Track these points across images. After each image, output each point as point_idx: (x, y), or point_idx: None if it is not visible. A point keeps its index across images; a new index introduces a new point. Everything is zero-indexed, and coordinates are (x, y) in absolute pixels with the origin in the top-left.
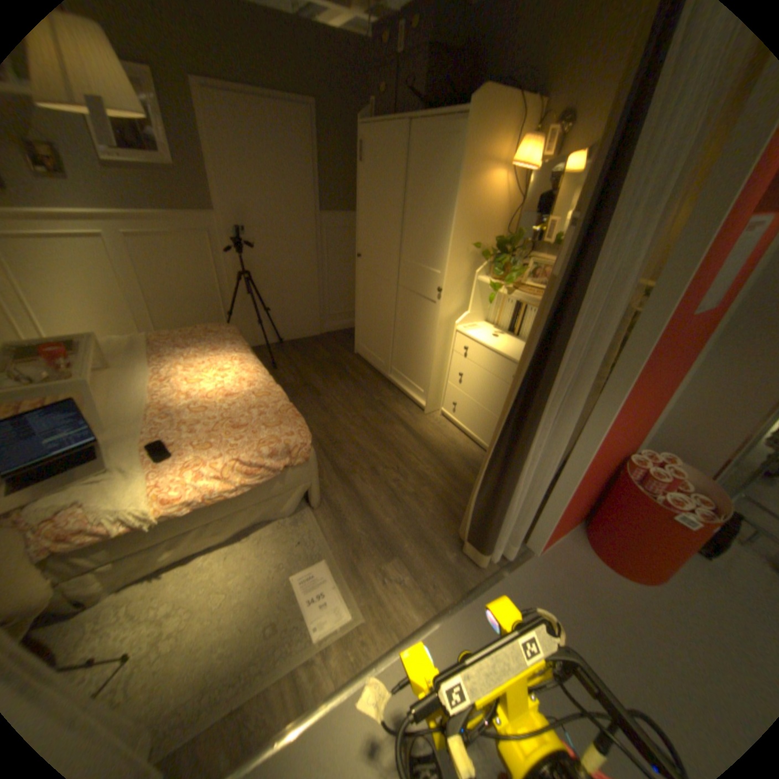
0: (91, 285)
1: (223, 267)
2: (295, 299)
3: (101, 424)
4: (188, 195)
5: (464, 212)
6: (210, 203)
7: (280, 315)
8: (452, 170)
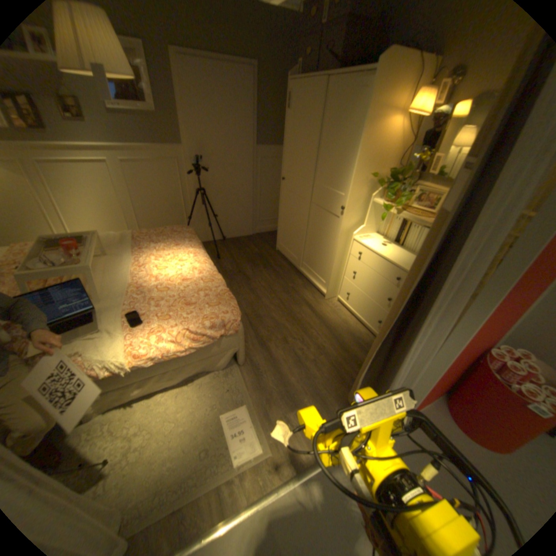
0: (98, 196)
1: (186, 184)
2: (236, 208)
3: (97, 297)
4: (164, 133)
5: (366, 149)
6: (179, 138)
7: (224, 220)
8: (359, 115)
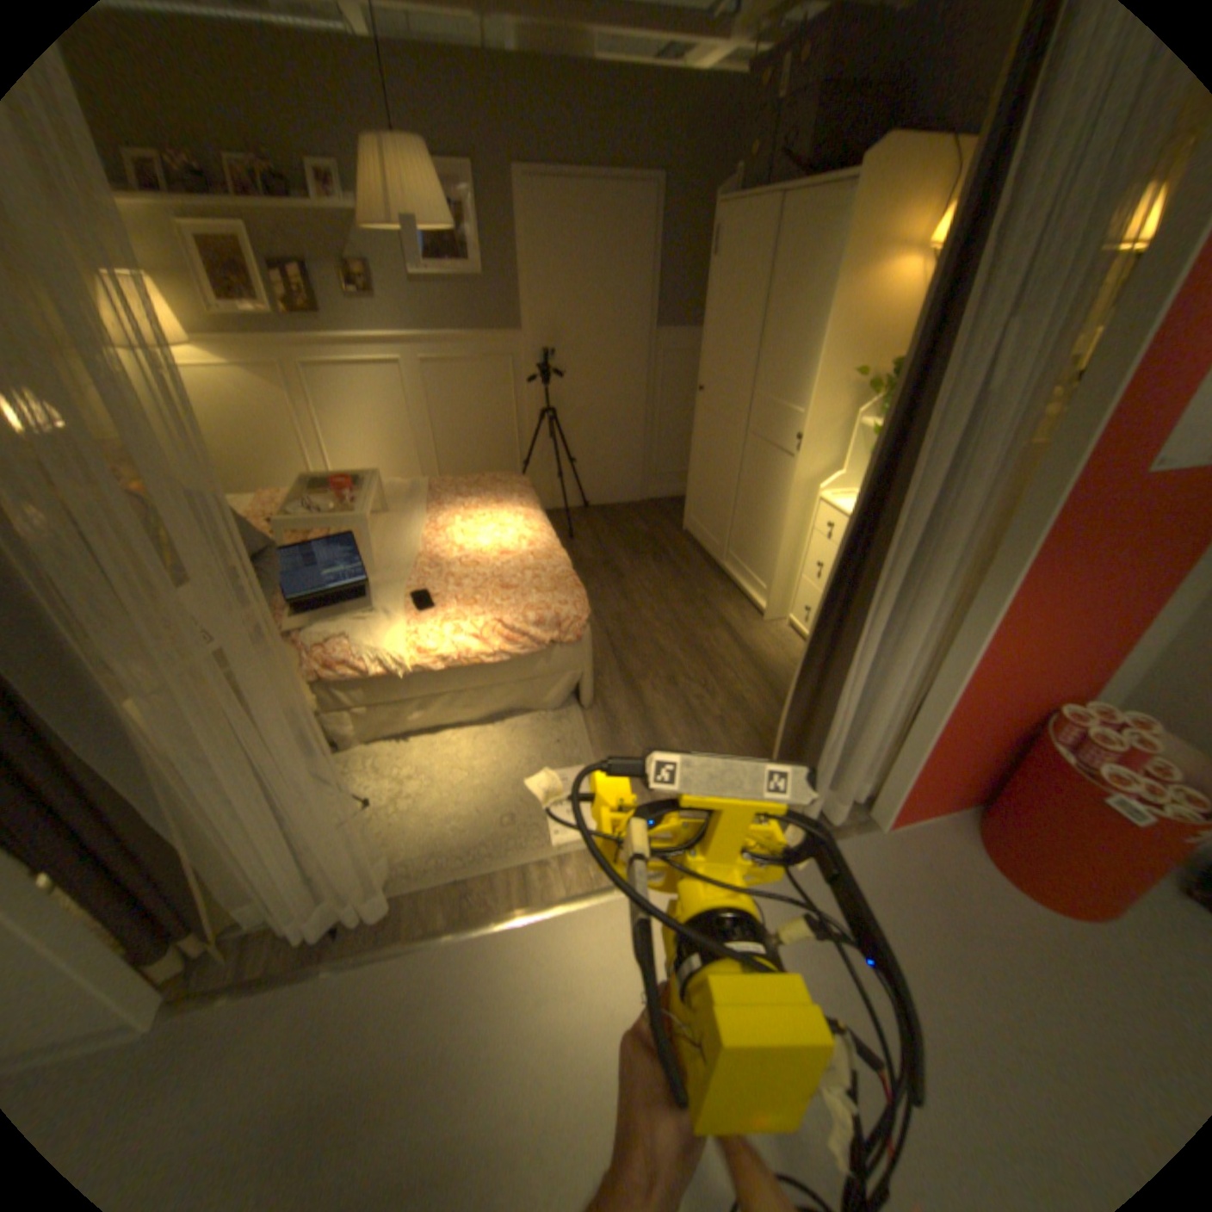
0: (380, 420)
1: (523, 402)
2: (611, 448)
3: (372, 565)
4: (494, 311)
5: (843, 323)
6: (517, 320)
7: (588, 470)
8: (832, 261)
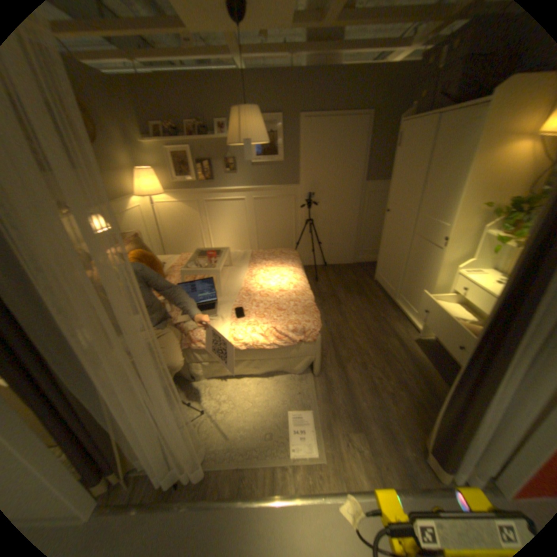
0: (235, 224)
1: (299, 216)
2: (340, 238)
3: (221, 293)
4: (288, 176)
5: (478, 178)
6: (299, 180)
7: (328, 248)
8: (471, 146)
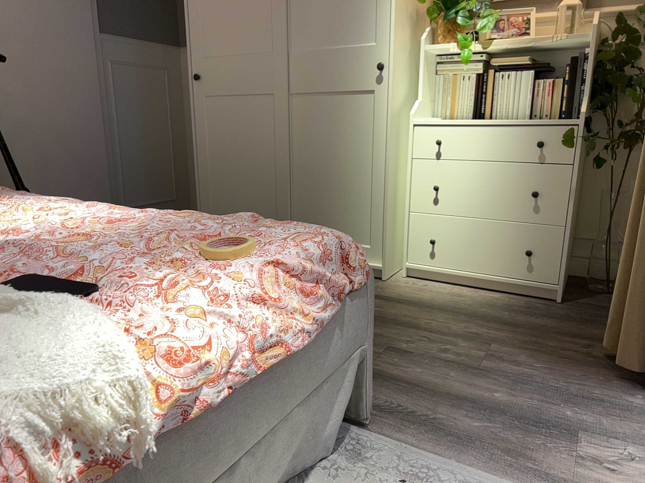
0: None
1: None
2: (71, 177)
3: None
4: None
5: None
6: None
7: None
8: None
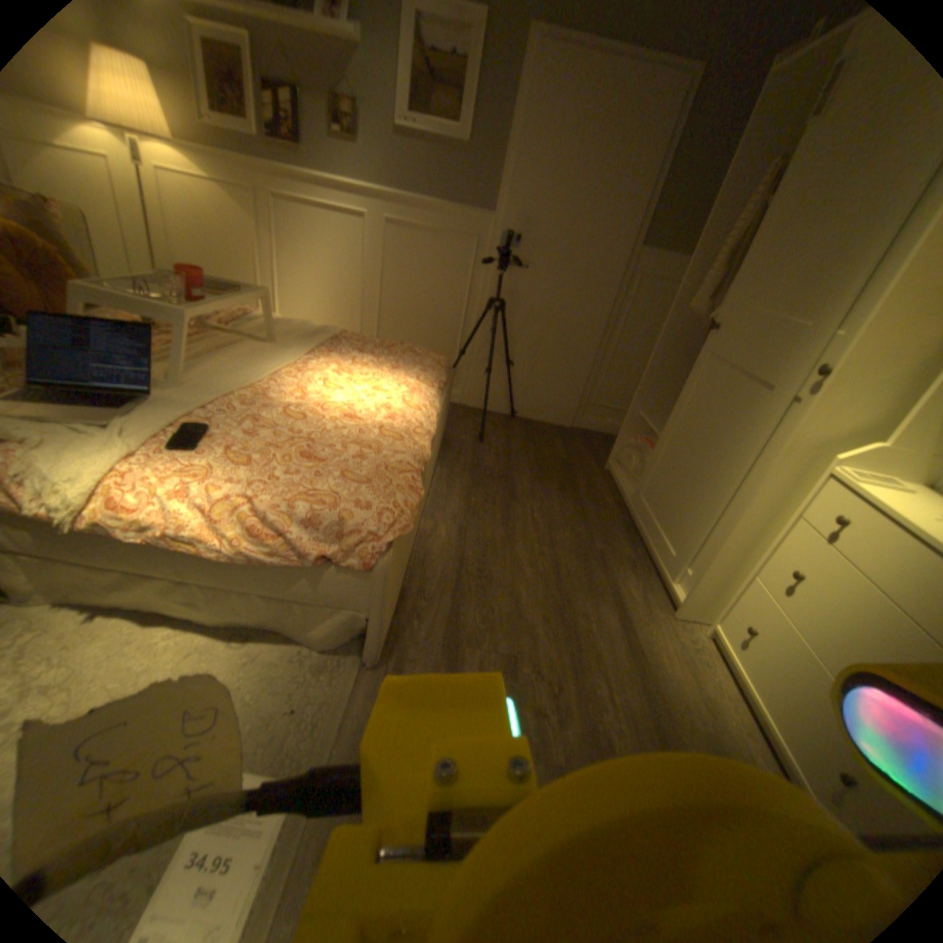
0: (333, 271)
1: (478, 290)
2: (555, 363)
3: (175, 378)
4: (472, 185)
5: None
6: (494, 201)
7: (525, 379)
8: None
